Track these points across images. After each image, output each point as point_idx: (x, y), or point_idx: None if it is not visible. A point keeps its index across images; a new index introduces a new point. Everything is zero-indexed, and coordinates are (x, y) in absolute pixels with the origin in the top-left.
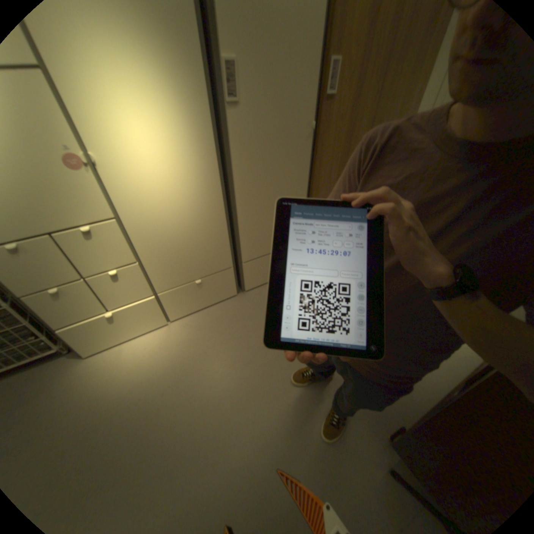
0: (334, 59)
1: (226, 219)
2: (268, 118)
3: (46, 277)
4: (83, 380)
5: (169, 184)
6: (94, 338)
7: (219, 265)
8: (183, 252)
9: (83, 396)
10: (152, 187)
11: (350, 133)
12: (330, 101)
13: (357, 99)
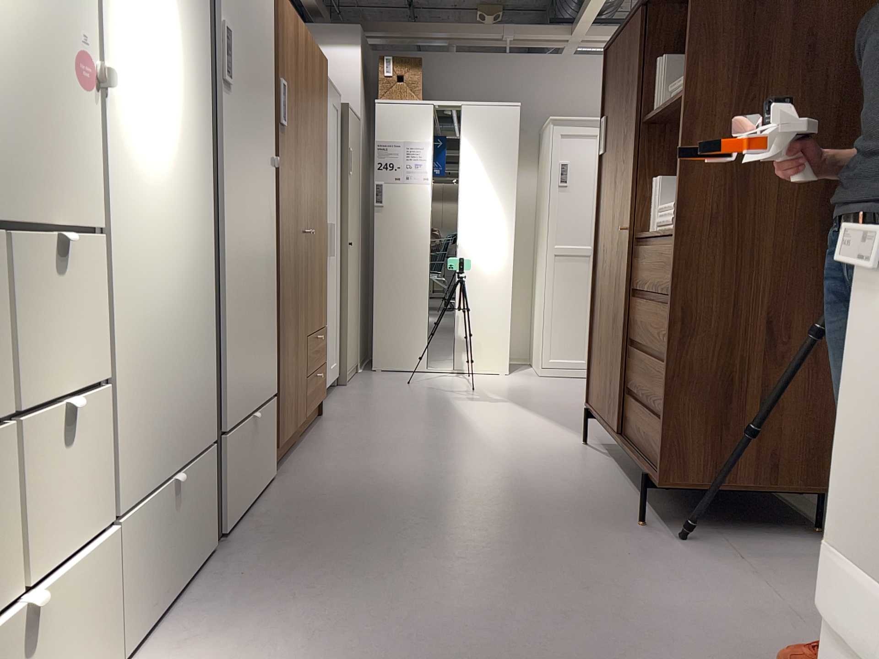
0: (282, 83)
1: (209, 302)
2: (247, 127)
3: None
4: None
5: (167, 186)
6: None
7: (200, 431)
8: (164, 375)
9: None
10: (149, 182)
11: (296, 192)
12: (282, 135)
13: (296, 145)
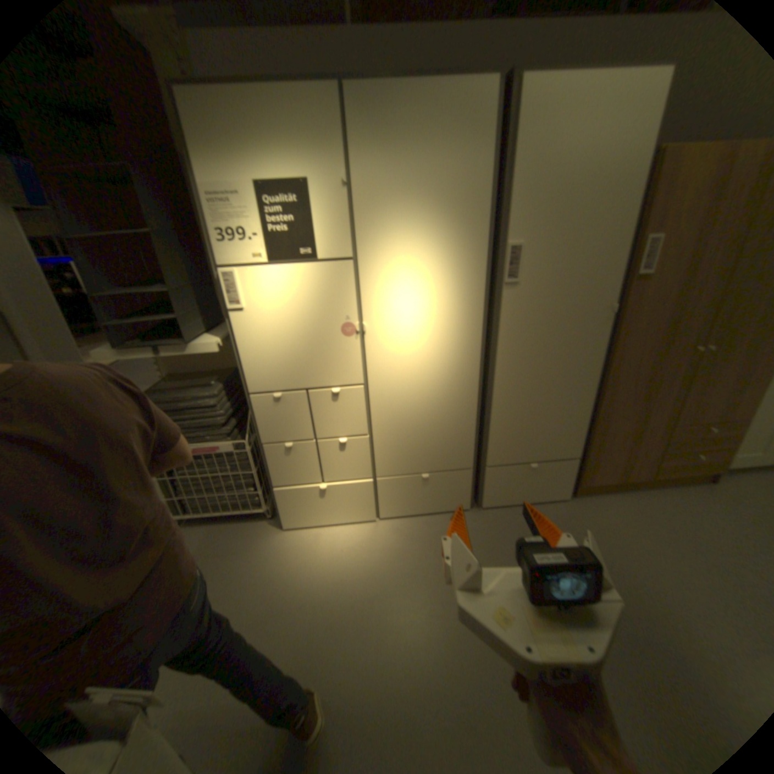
0: (652, 238)
1: (477, 406)
2: (552, 299)
3: (289, 431)
4: (277, 555)
5: (424, 358)
6: (300, 509)
7: (455, 461)
8: (417, 435)
9: (273, 573)
10: (406, 360)
11: (677, 320)
12: (645, 282)
13: (690, 279)
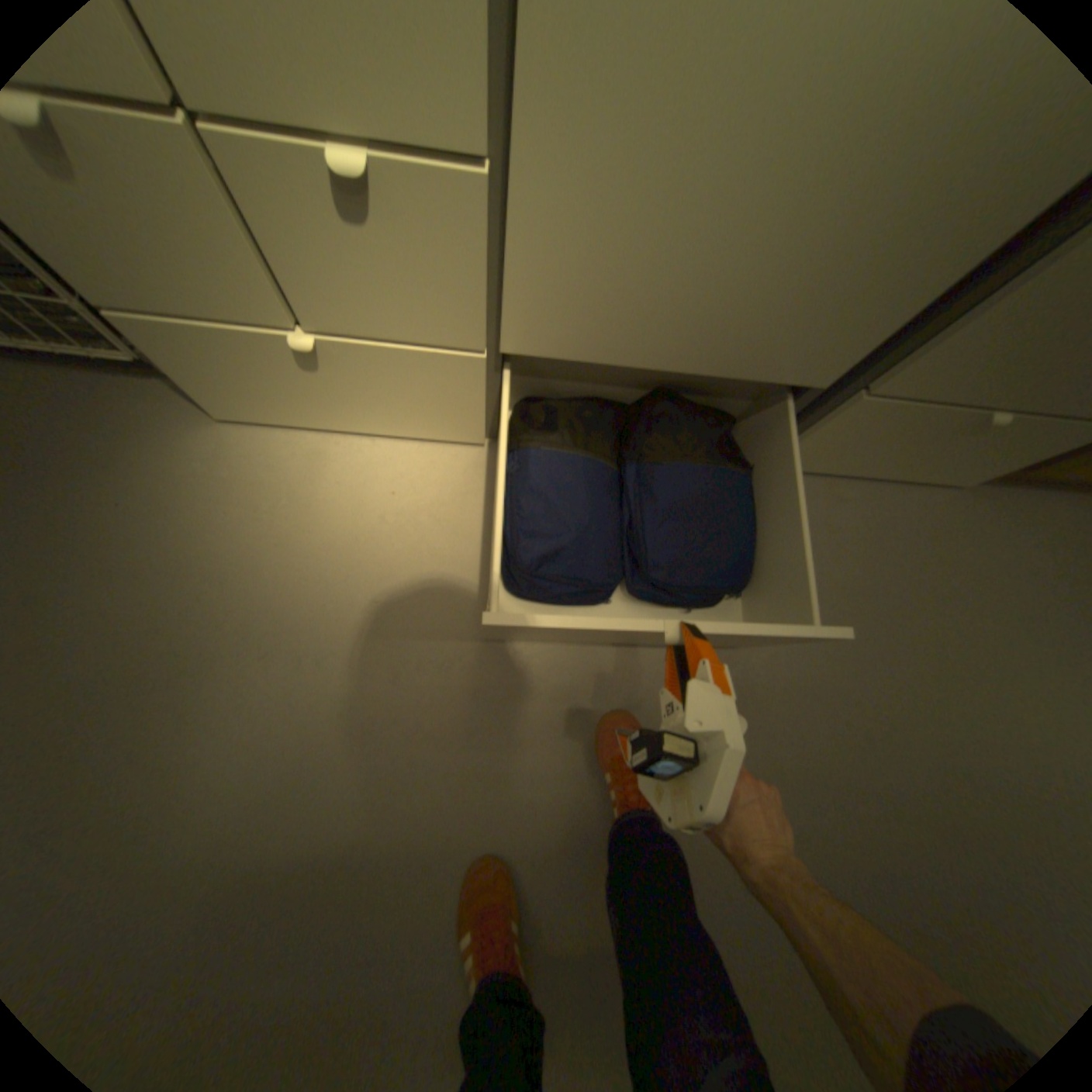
0: None
1: None
2: None
3: None
4: (203, 499)
5: None
6: (251, 390)
7: (794, 360)
8: (727, 229)
9: (194, 551)
10: None
11: None
12: None
13: None
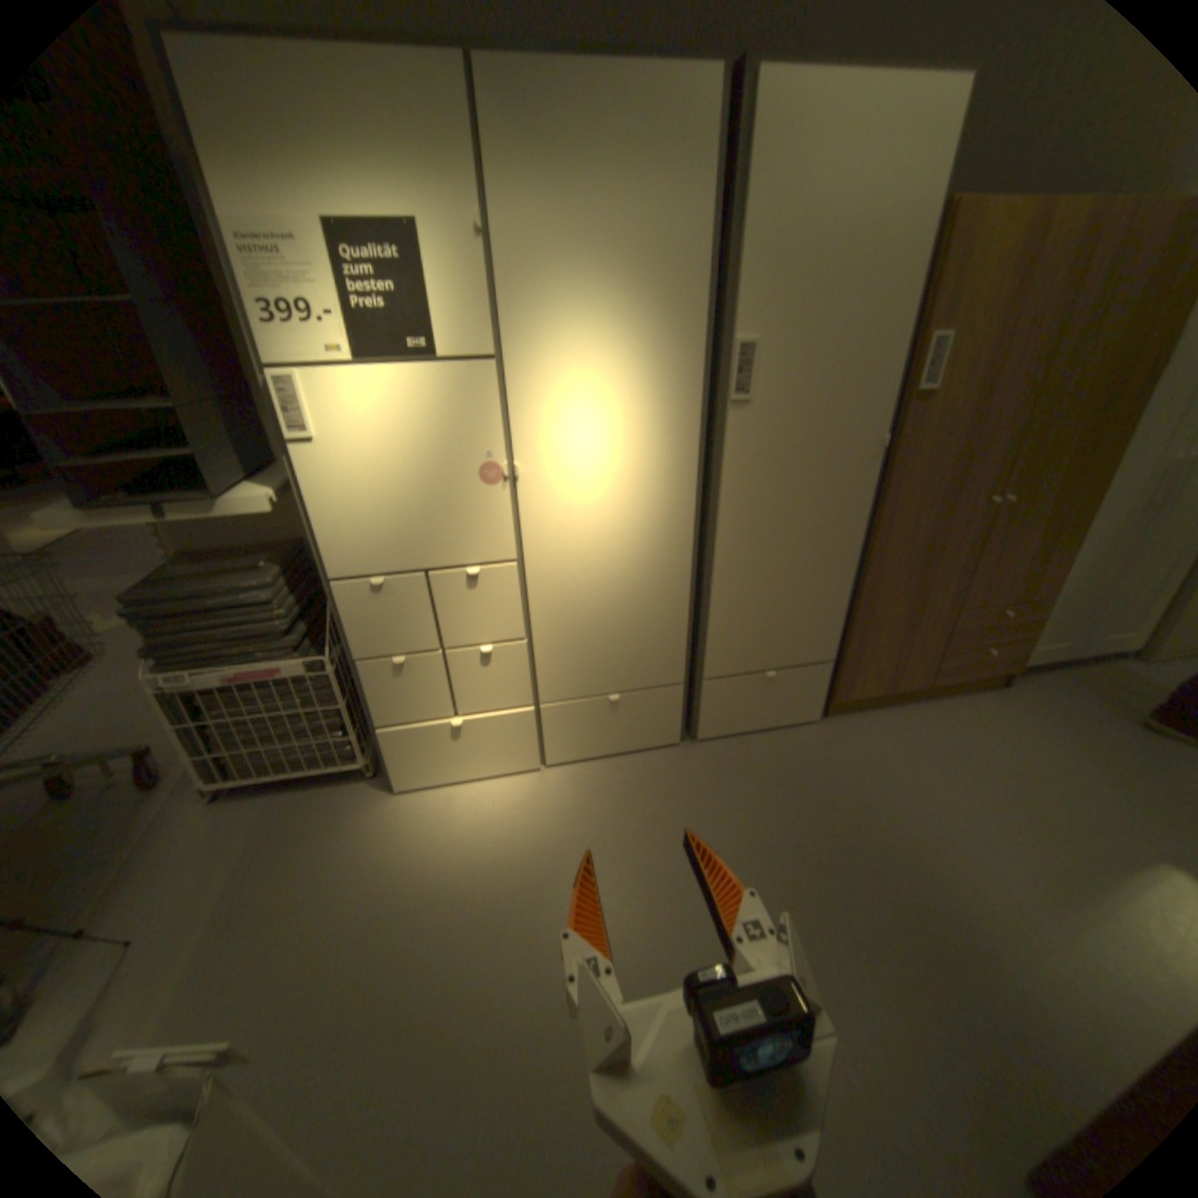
0: (938, 337)
1: (690, 589)
2: (799, 426)
3: (400, 638)
4: (389, 832)
5: (612, 519)
6: (423, 760)
7: (659, 674)
8: (603, 638)
9: (386, 859)
10: (585, 521)
11: (967, 459)
12: (927, 402)
13: (987, 398)
